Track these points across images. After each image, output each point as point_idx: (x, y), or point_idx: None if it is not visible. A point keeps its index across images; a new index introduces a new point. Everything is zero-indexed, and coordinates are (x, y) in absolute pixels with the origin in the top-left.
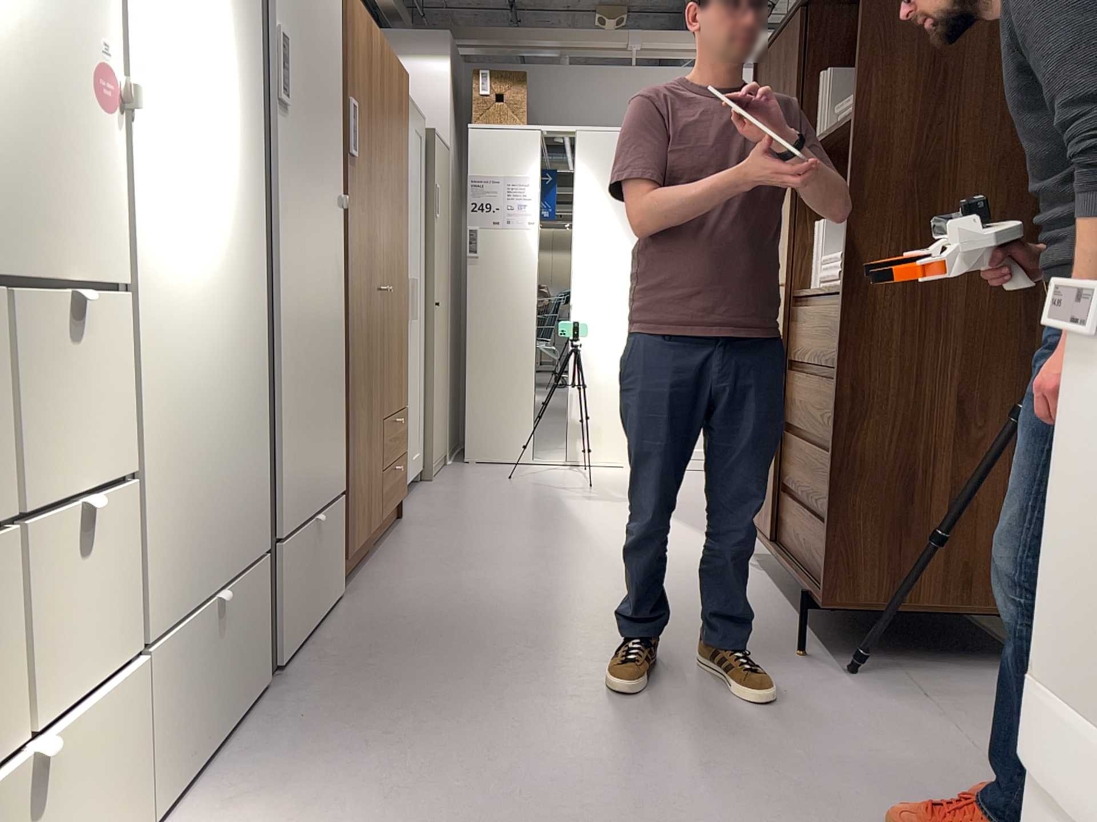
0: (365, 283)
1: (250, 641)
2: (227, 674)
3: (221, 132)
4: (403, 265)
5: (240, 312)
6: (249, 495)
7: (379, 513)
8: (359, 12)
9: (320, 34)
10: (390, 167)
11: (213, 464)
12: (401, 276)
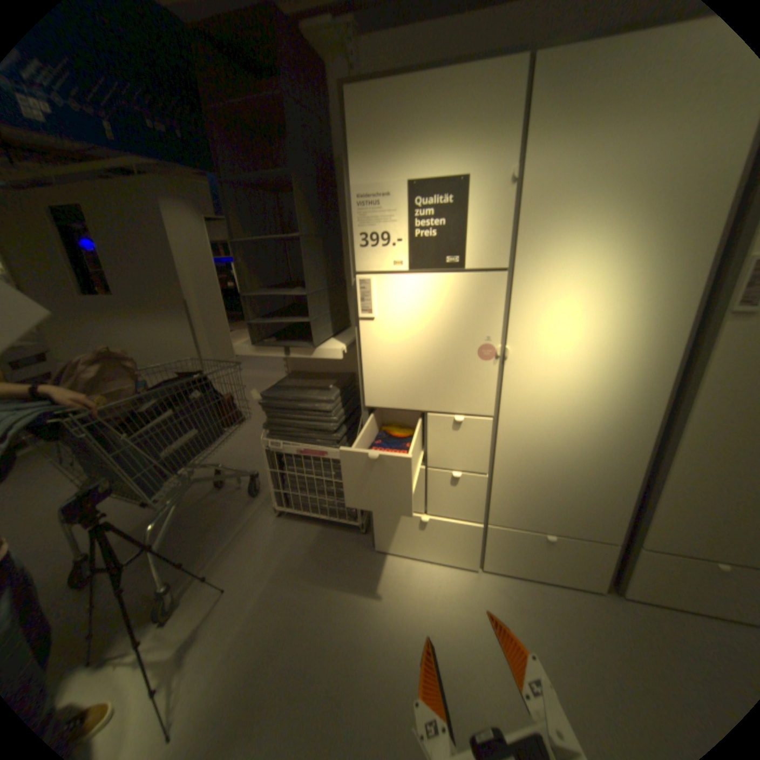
0: None
1: (587, 568)
2: (555, 565)
3: (613, 349)
4: None
5: (615, 435)
6: (603, 515)
7: None
8: None
9: None
10: None
11: (562, 491)
12: None
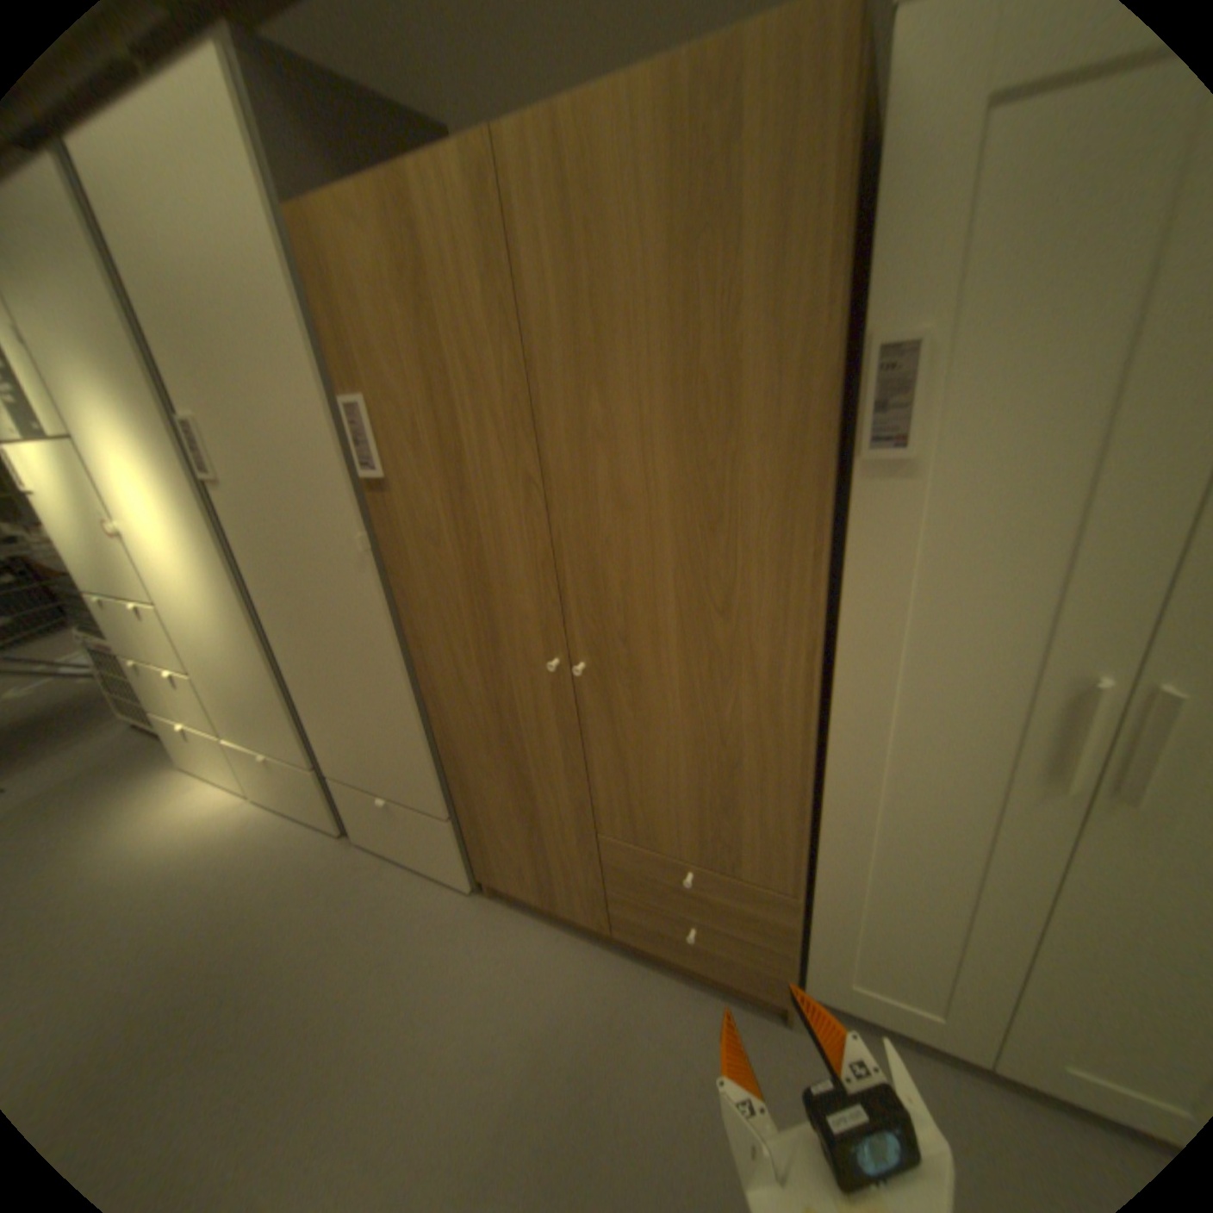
0: (472, 642)
1: (305, 799)
2: (284, 794)
3: (168, 525)
4: (754, 639)
5: (226, 628)
6: (275, 728)
7: (596, 918)
8: (334, 207)
9: (242, 360)
10: (596, 433)
11: (236, 697)
12: (729, 660)
